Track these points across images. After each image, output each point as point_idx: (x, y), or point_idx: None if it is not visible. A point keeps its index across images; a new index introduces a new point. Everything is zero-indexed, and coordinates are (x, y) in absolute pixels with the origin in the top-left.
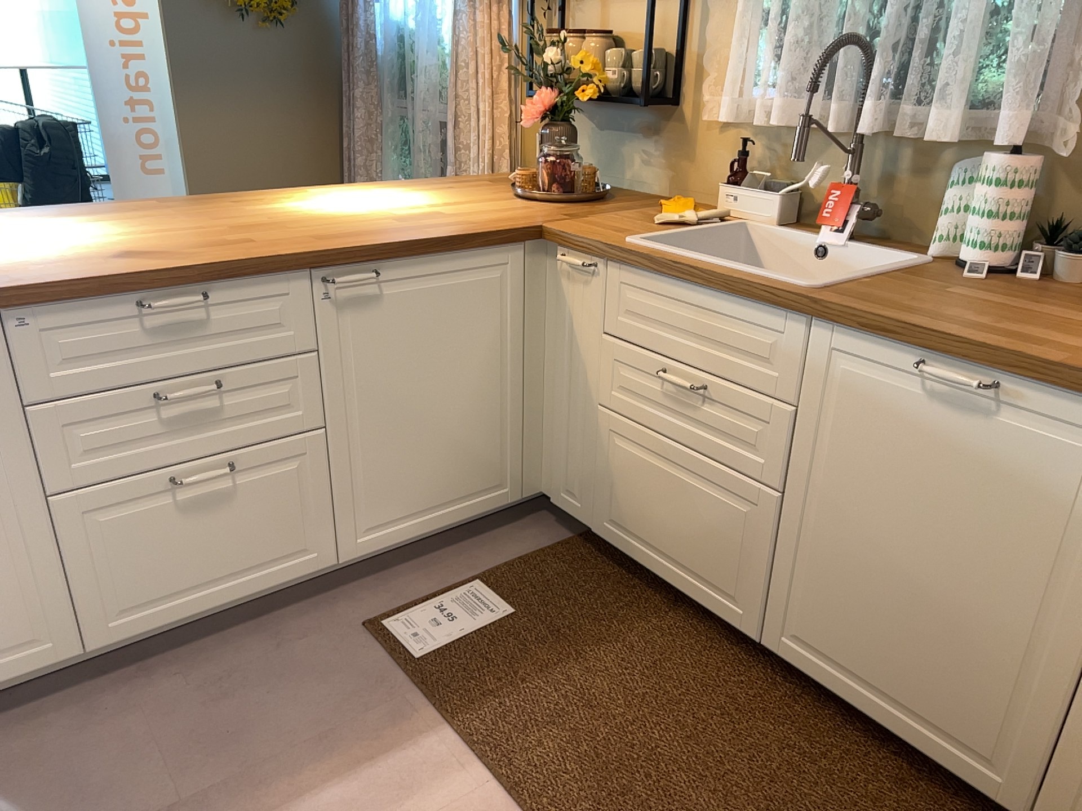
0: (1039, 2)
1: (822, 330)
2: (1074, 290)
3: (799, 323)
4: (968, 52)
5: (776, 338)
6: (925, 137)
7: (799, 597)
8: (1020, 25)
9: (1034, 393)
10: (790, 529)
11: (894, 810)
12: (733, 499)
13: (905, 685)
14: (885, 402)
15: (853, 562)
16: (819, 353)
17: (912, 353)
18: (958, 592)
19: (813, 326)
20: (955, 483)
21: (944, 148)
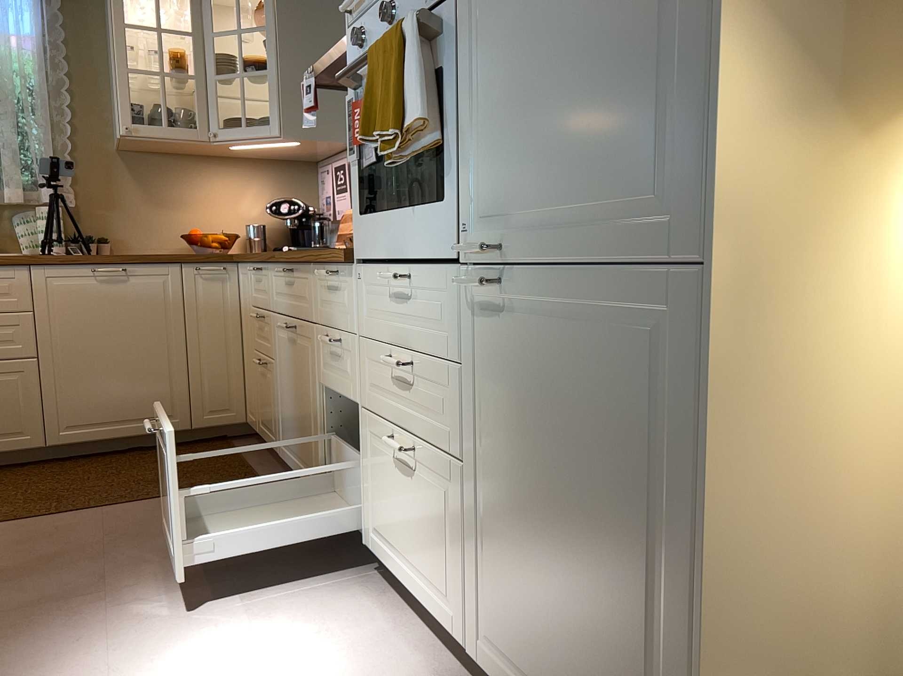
0: (46, 145)
1: (38, 270)
2: (99, 256)
3: (23, 271)
4: (17, 163)
5: (10, 282)
6: (0, 202)
7: (63, 405)
8: (35, 154)
9: (138, 267)
10: (47, 373)
11: (150, 458)
12: (4, 377)
13: (128, 410)
14: (81, 291)
15: (87, 370)
16: (39, 281)
17: (86, 267)
18: (137, 355)
19: (31, 271)
20: (121, 312)
21: (6, 209)
